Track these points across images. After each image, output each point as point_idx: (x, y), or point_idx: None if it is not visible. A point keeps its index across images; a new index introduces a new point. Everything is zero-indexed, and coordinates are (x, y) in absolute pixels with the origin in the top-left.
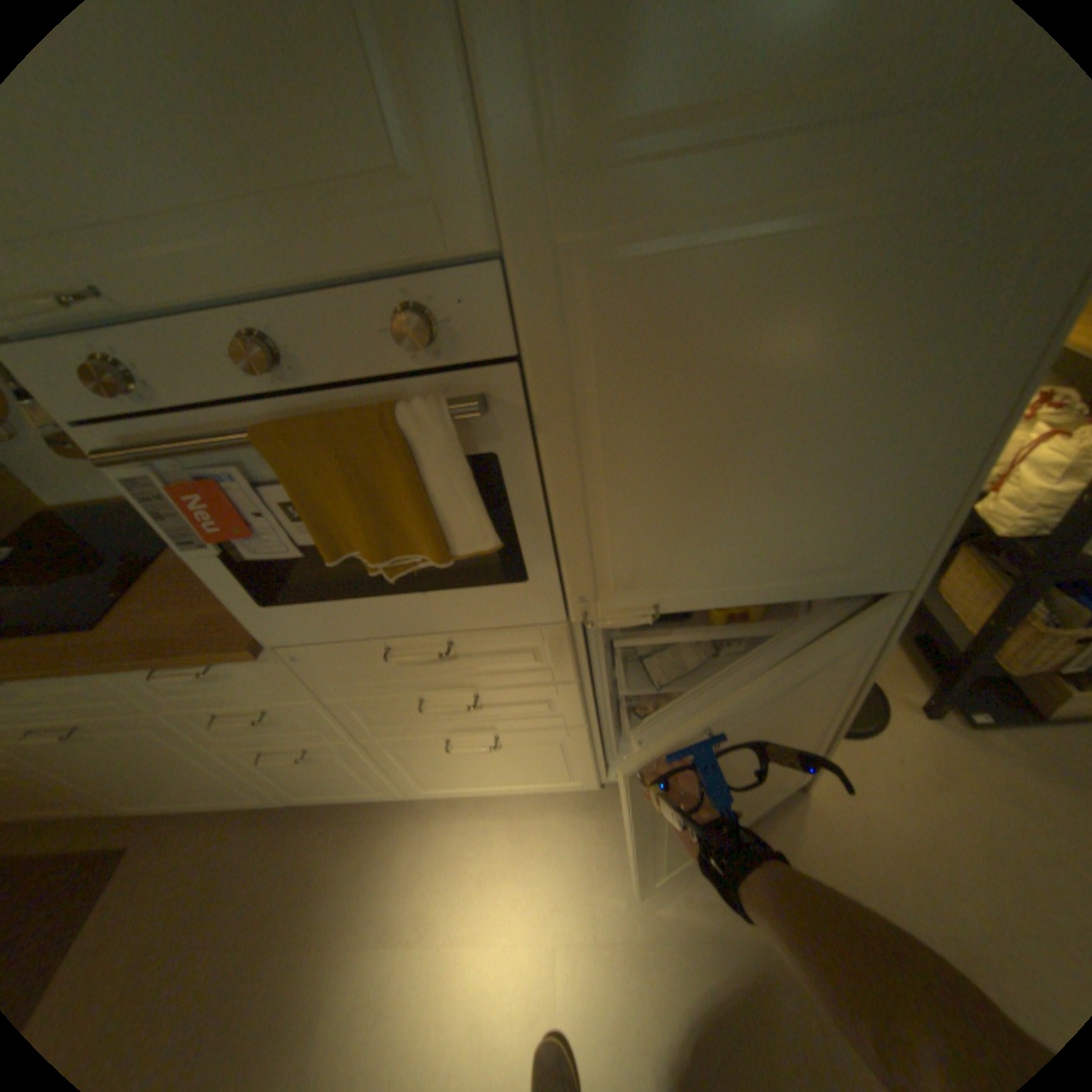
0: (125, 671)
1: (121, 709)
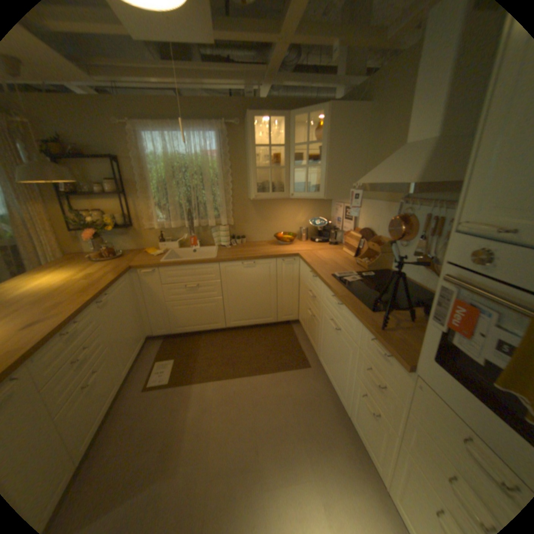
0: (370, 333)
1: (355, 339)
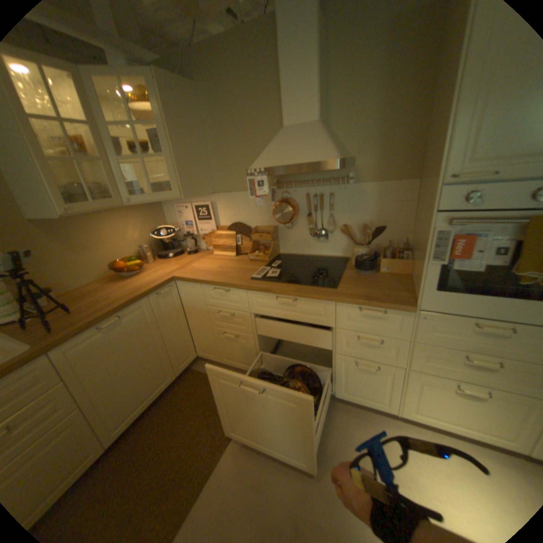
0: (356, 304)
1: (326, 322)
